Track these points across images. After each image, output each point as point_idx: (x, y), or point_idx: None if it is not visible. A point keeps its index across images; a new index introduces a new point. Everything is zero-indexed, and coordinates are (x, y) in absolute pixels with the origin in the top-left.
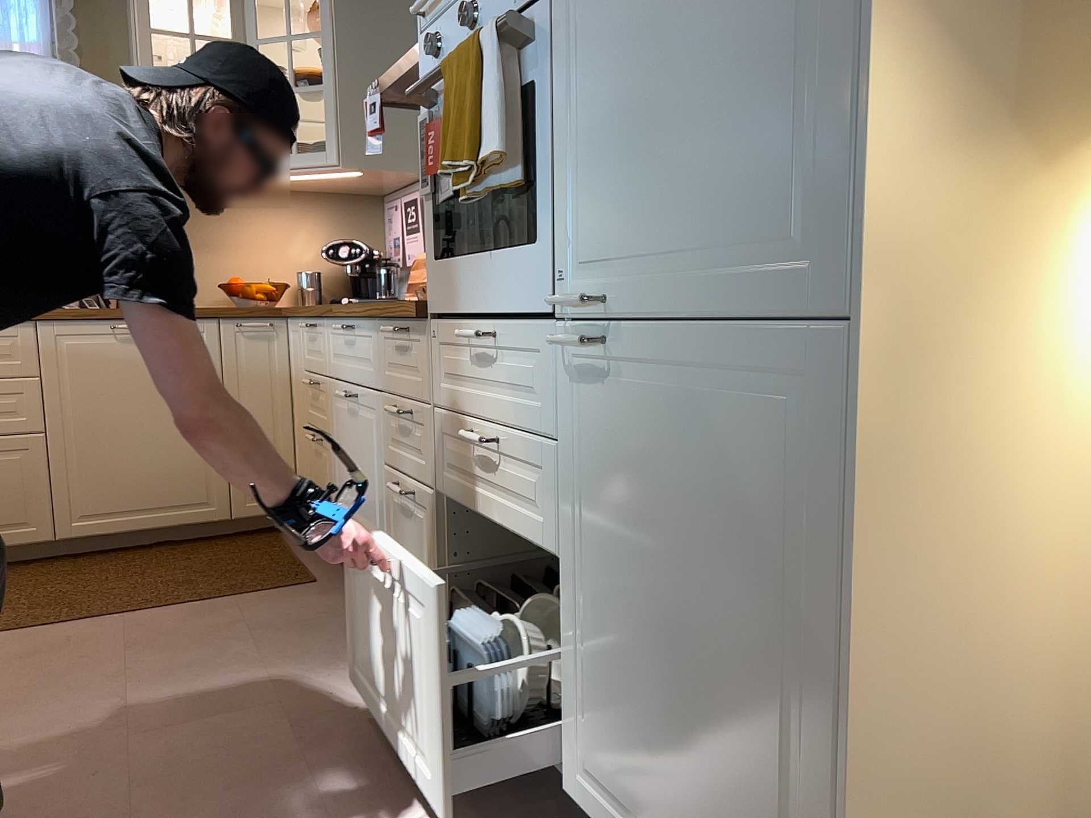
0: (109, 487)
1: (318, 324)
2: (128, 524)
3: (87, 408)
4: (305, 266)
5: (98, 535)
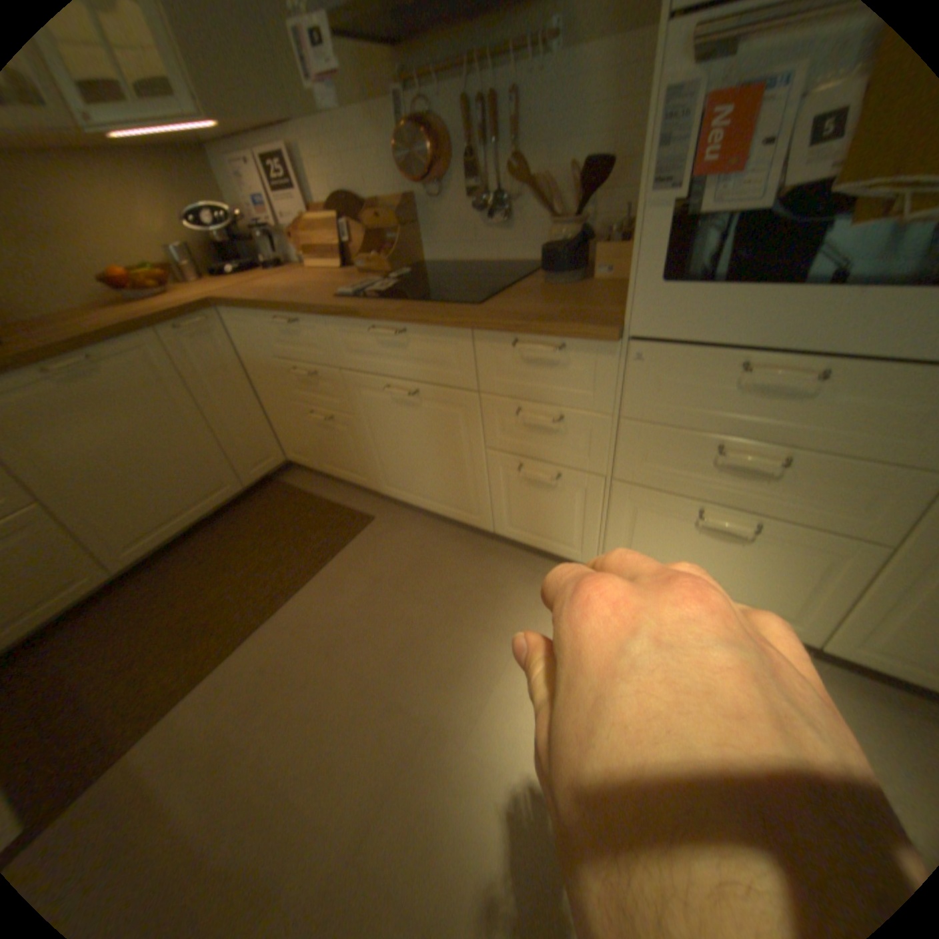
0: (131, 517)
1: (299, 321)
2: (165, 534)
3: (64, 463)
4: (159, 239)
5: (144, 555)
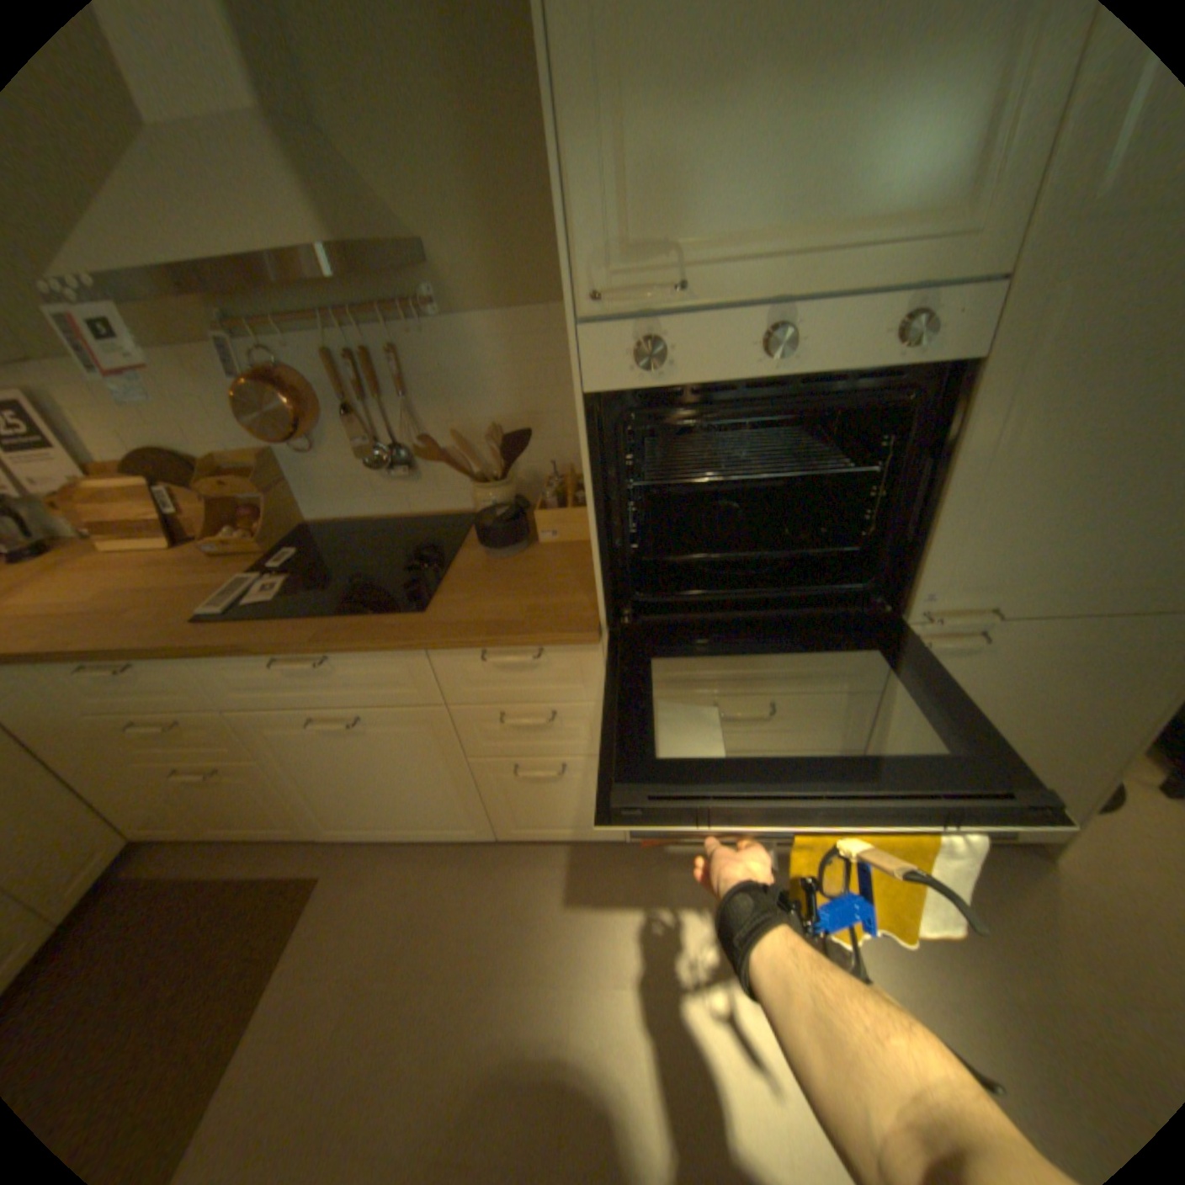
0: None
1: (136, 664)
2: None
3: None
4: None
5: None
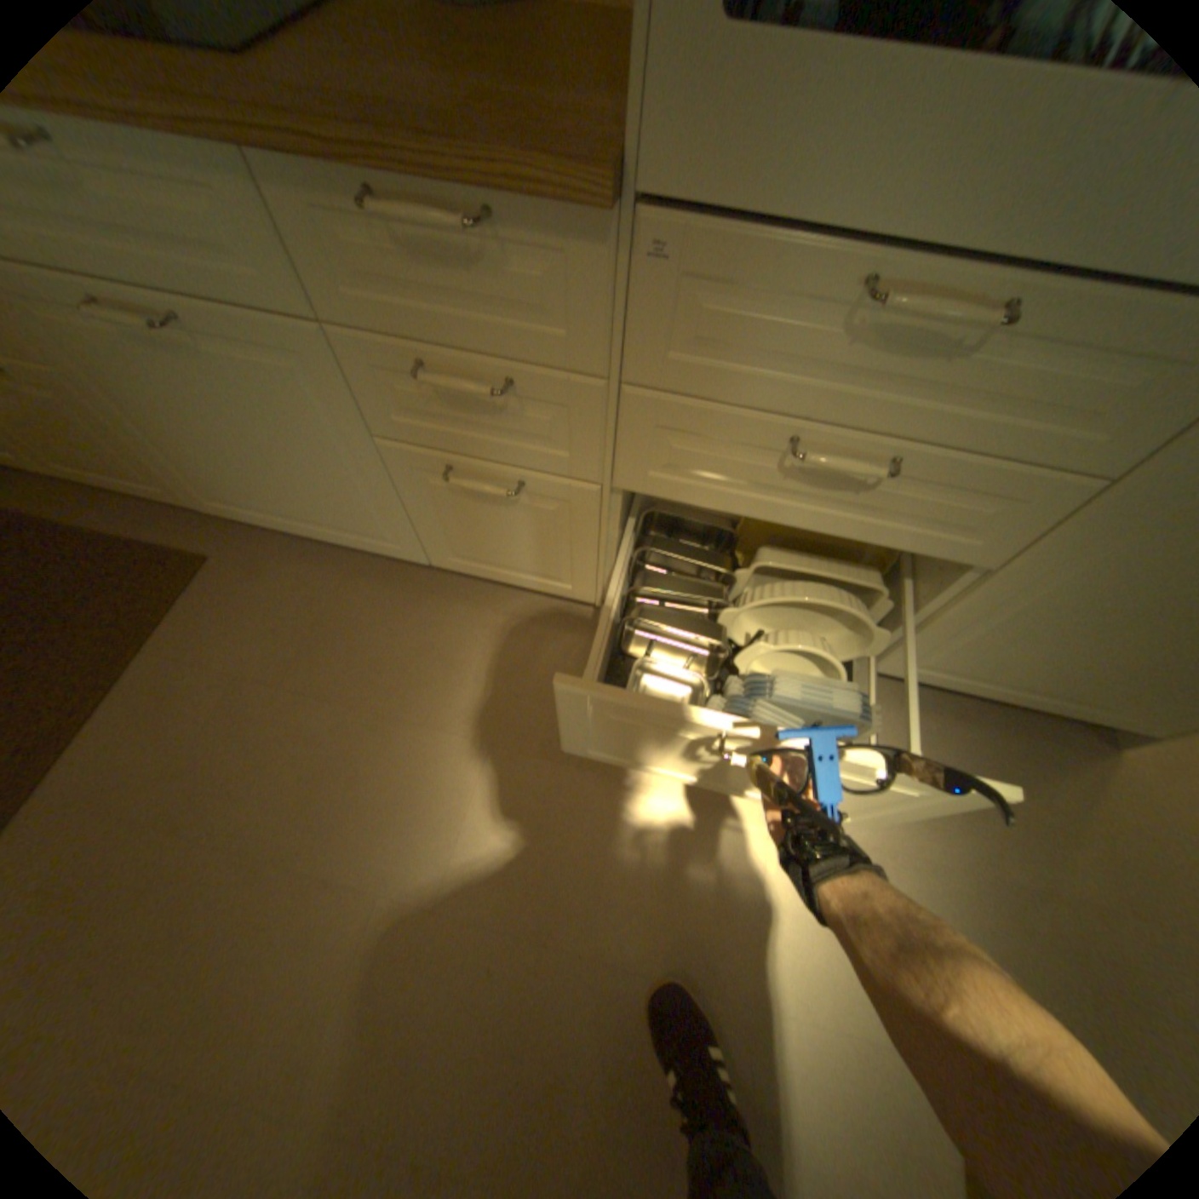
0: None
1: None
2: None
3: None
4: None
5: None
